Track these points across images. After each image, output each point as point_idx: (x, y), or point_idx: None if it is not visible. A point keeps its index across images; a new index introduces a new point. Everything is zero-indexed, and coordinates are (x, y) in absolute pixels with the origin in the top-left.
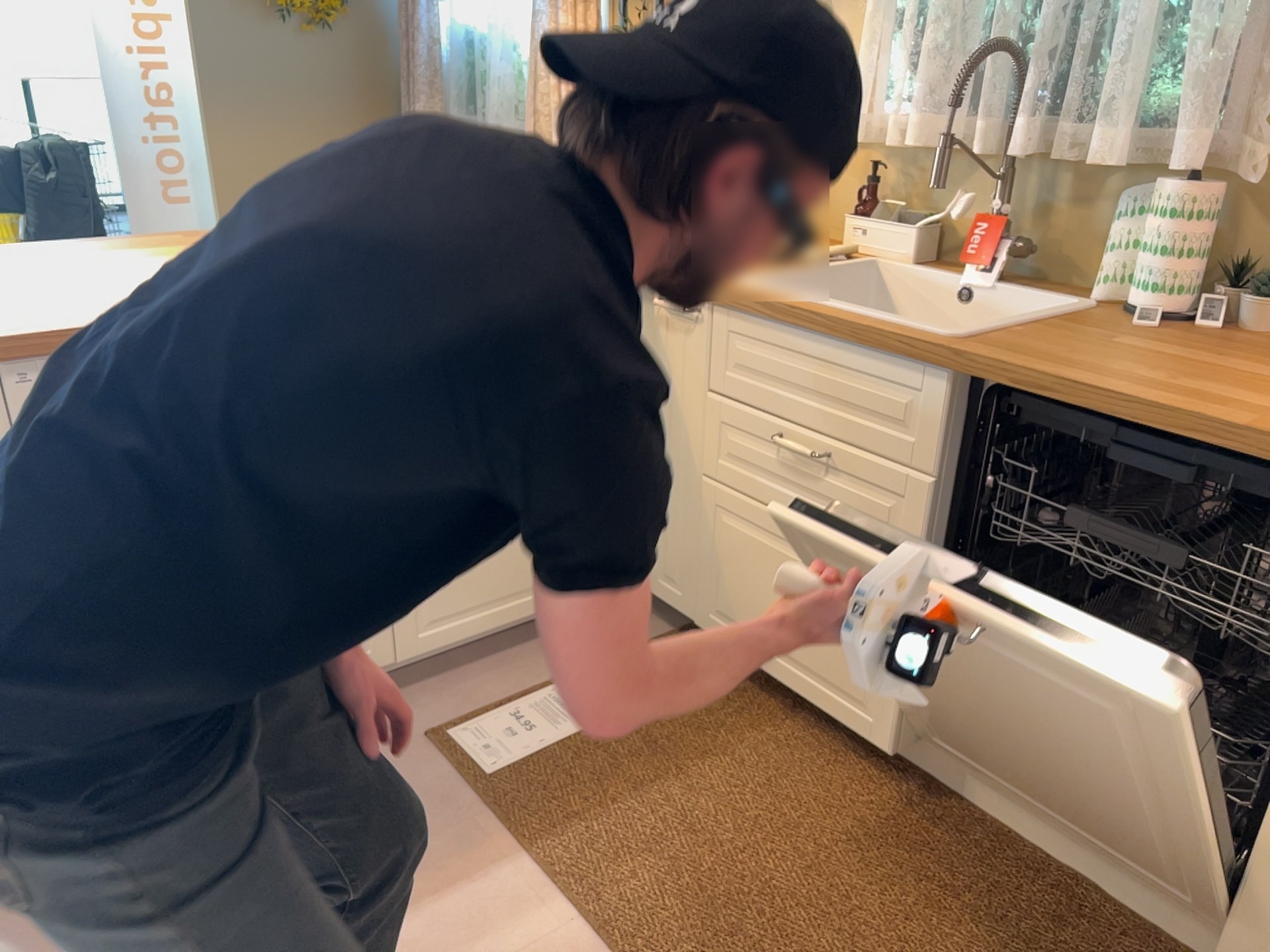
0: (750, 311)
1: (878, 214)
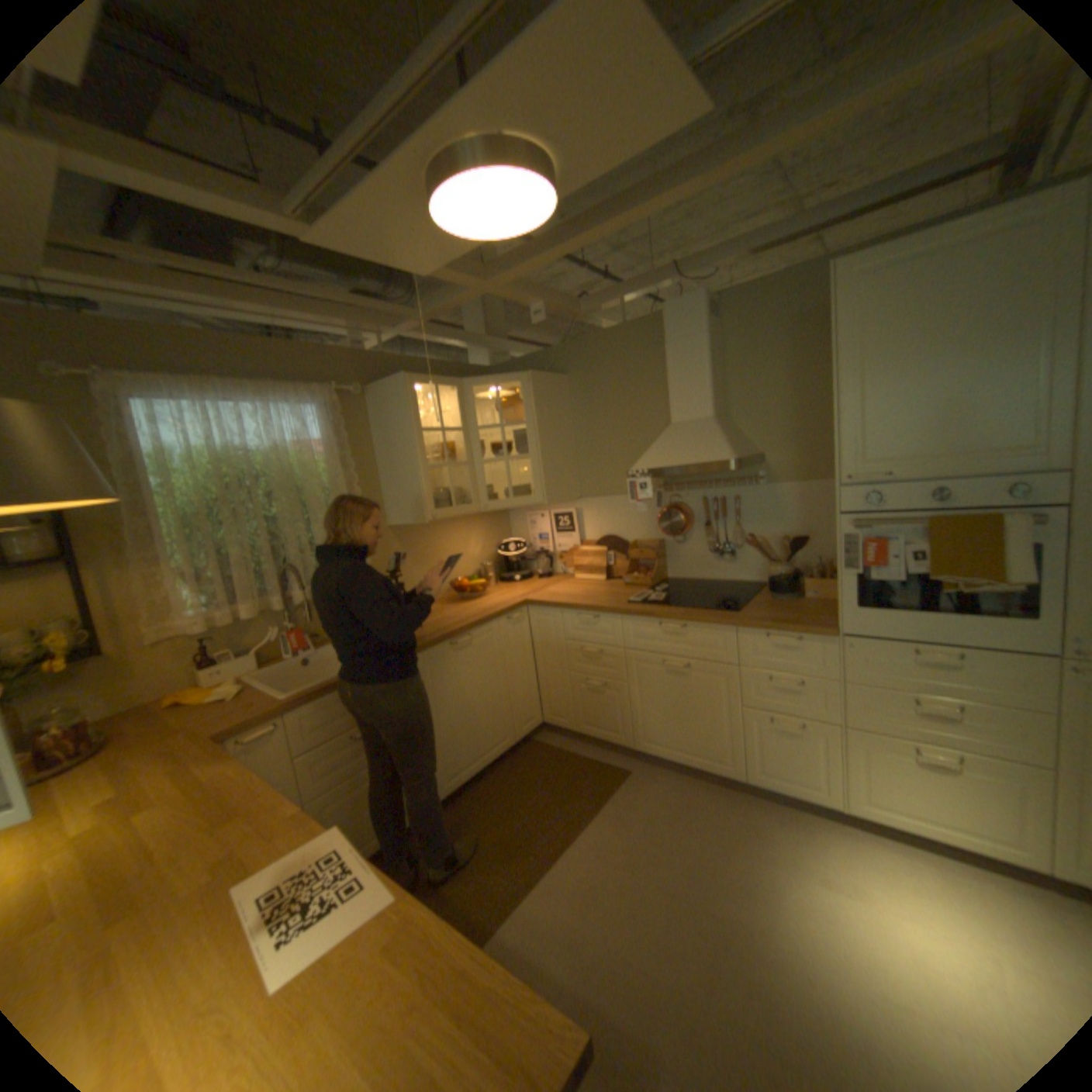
0: (316, 701)
1: (215, 664)
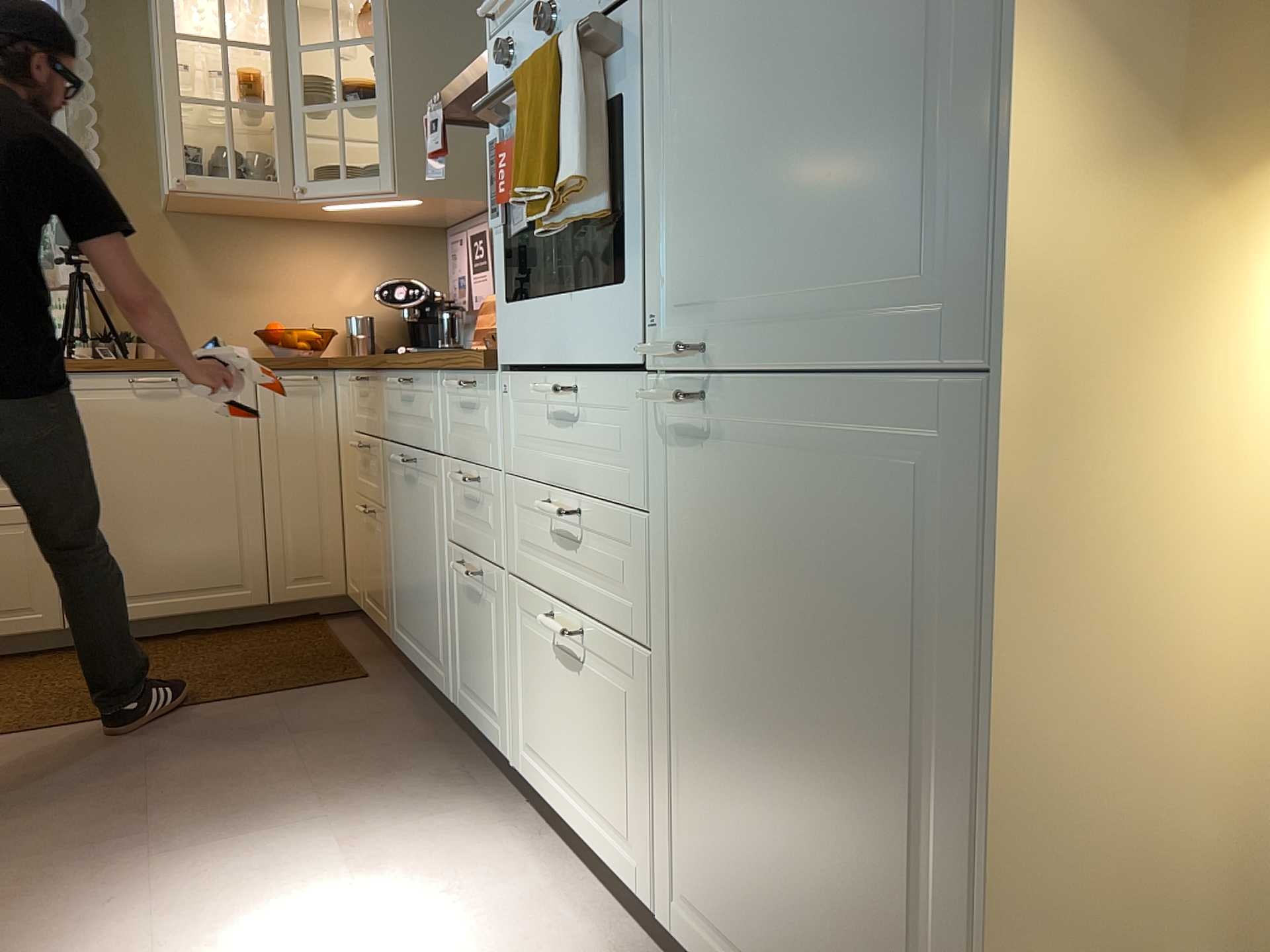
0: None
1: None
